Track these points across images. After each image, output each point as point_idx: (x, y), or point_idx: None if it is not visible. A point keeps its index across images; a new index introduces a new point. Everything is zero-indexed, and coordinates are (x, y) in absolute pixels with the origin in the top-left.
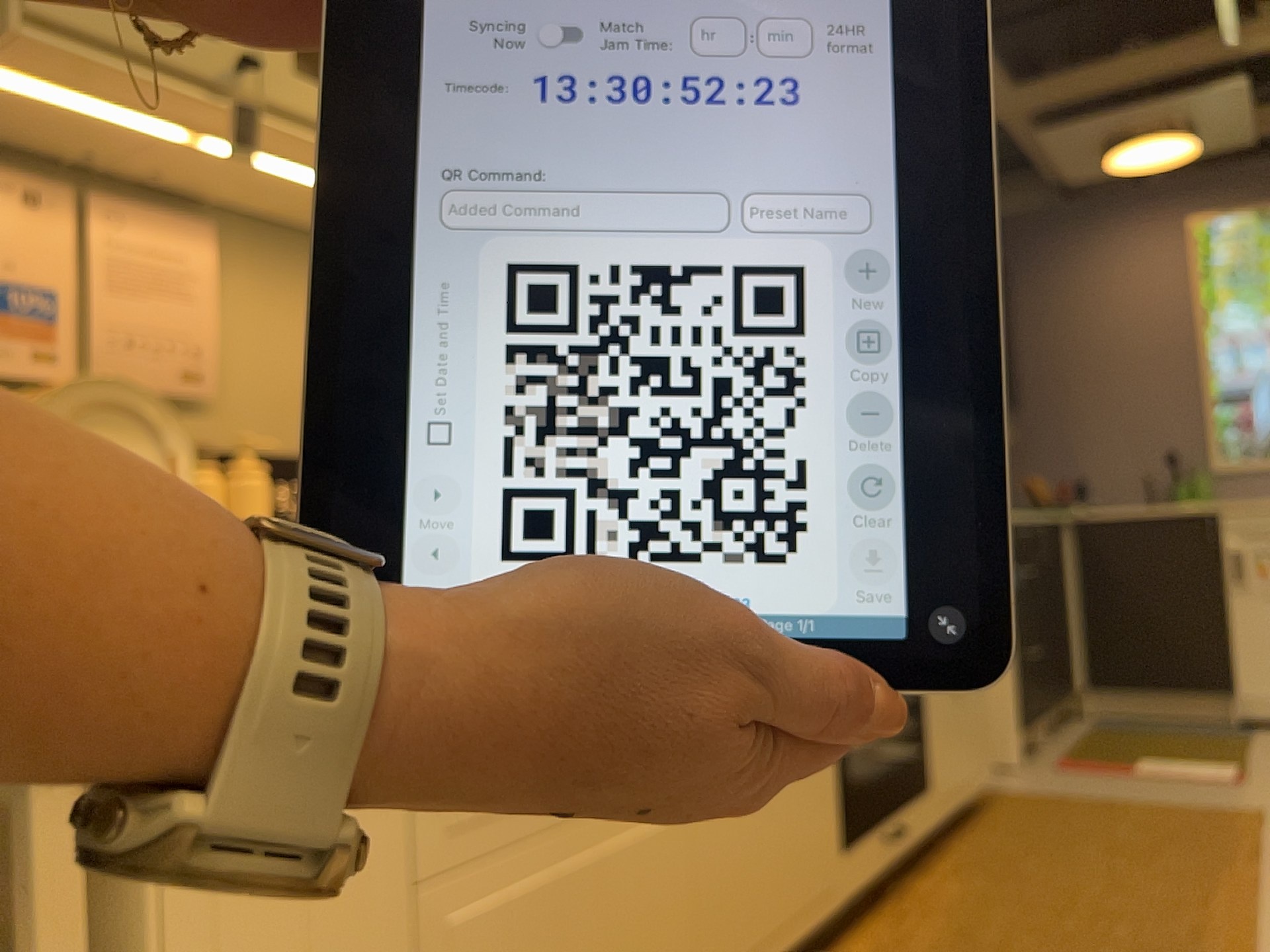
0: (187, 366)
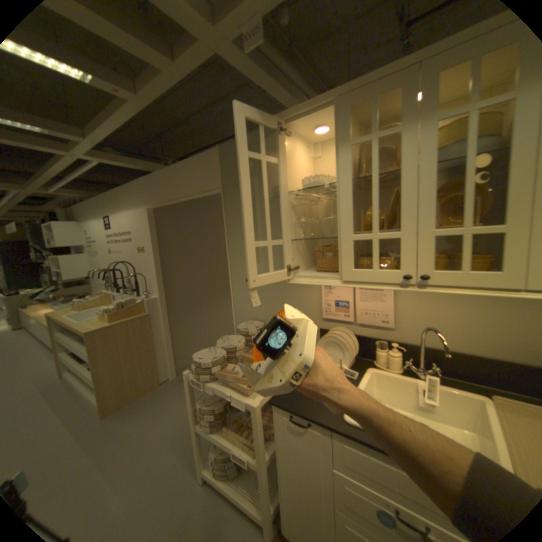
0: (384, 319)
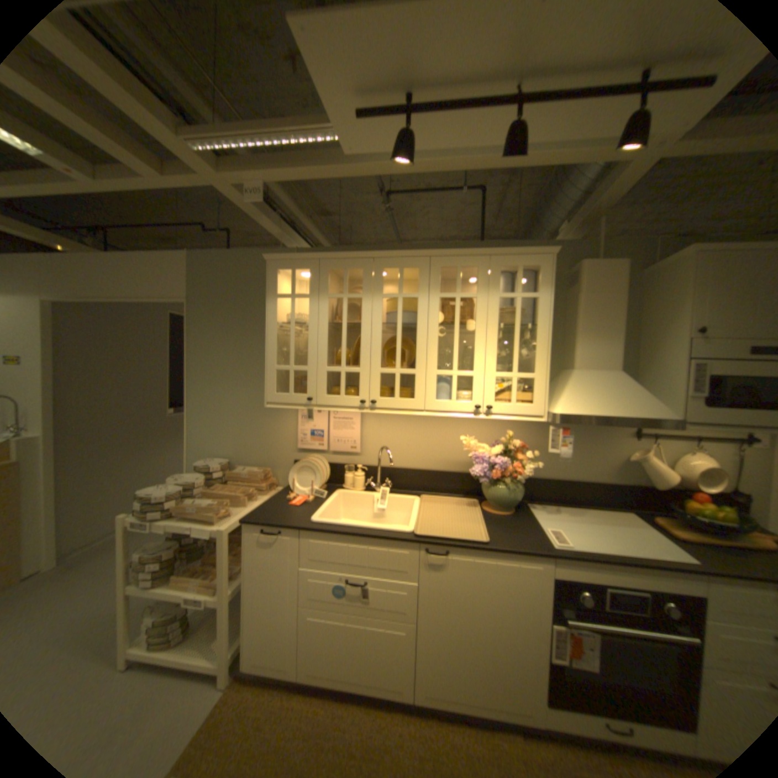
0: (353, 445)
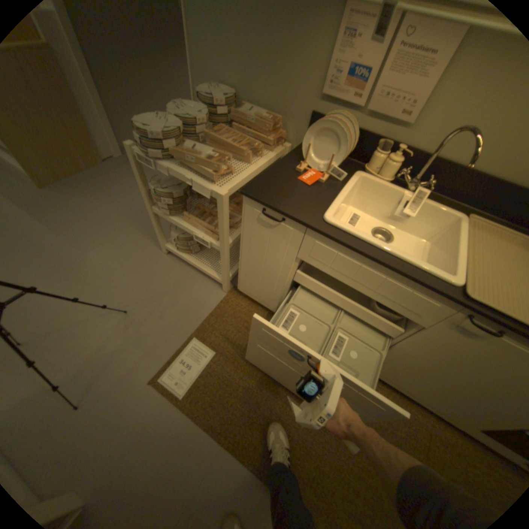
0: (408, 107)
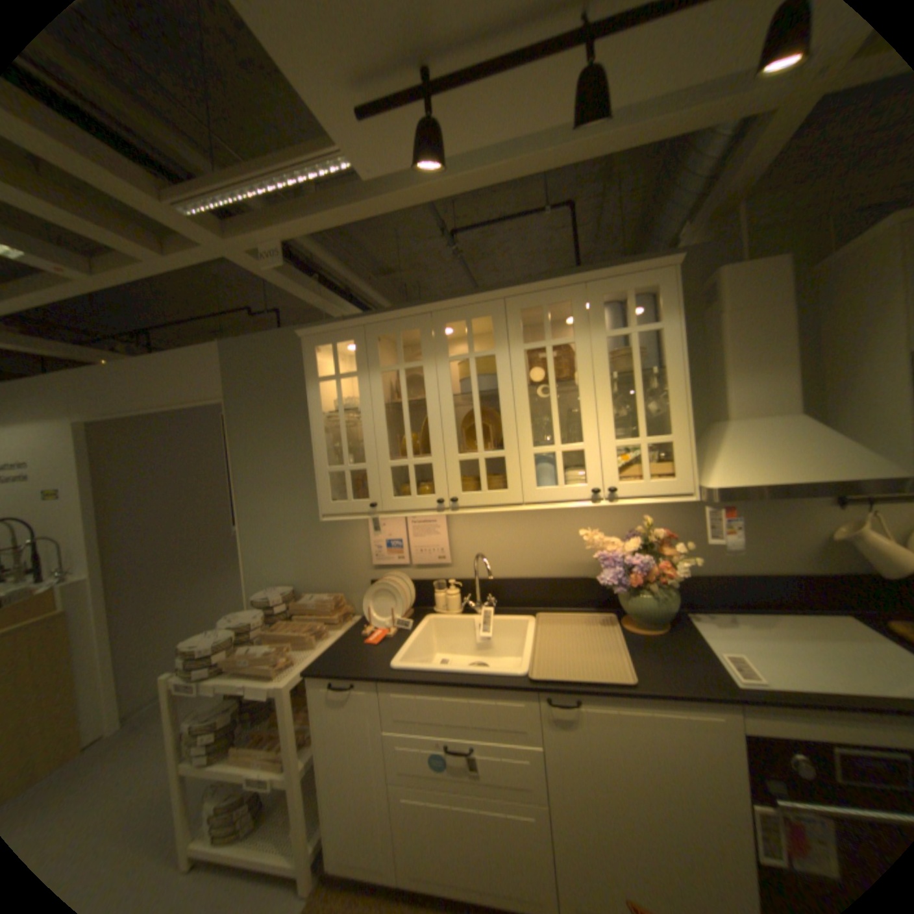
0: (441, 554)
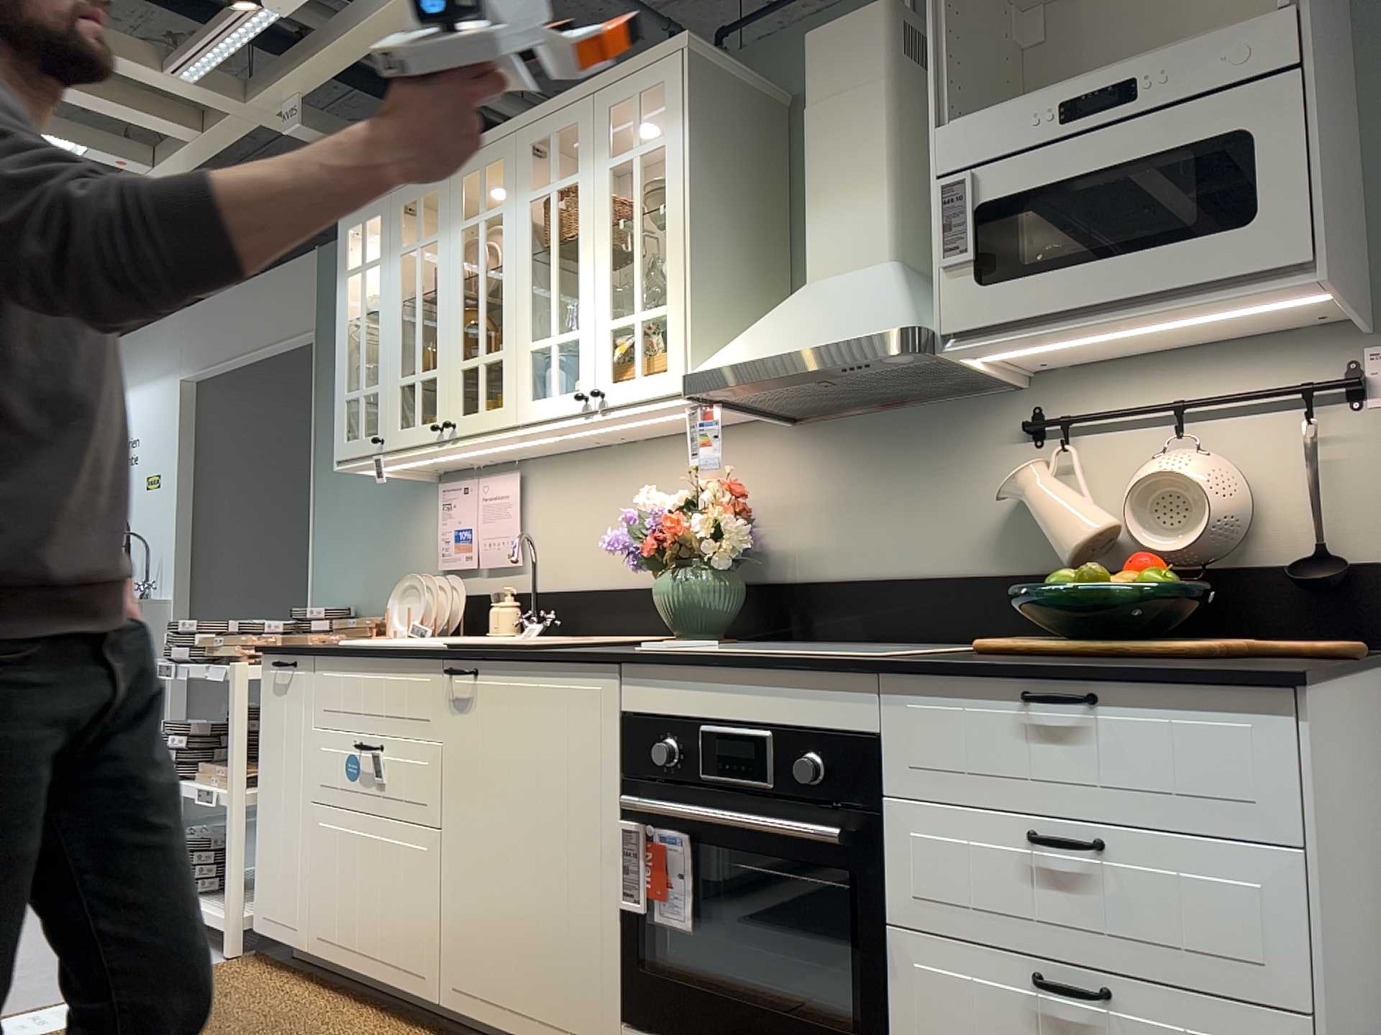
0: (508, 551)
